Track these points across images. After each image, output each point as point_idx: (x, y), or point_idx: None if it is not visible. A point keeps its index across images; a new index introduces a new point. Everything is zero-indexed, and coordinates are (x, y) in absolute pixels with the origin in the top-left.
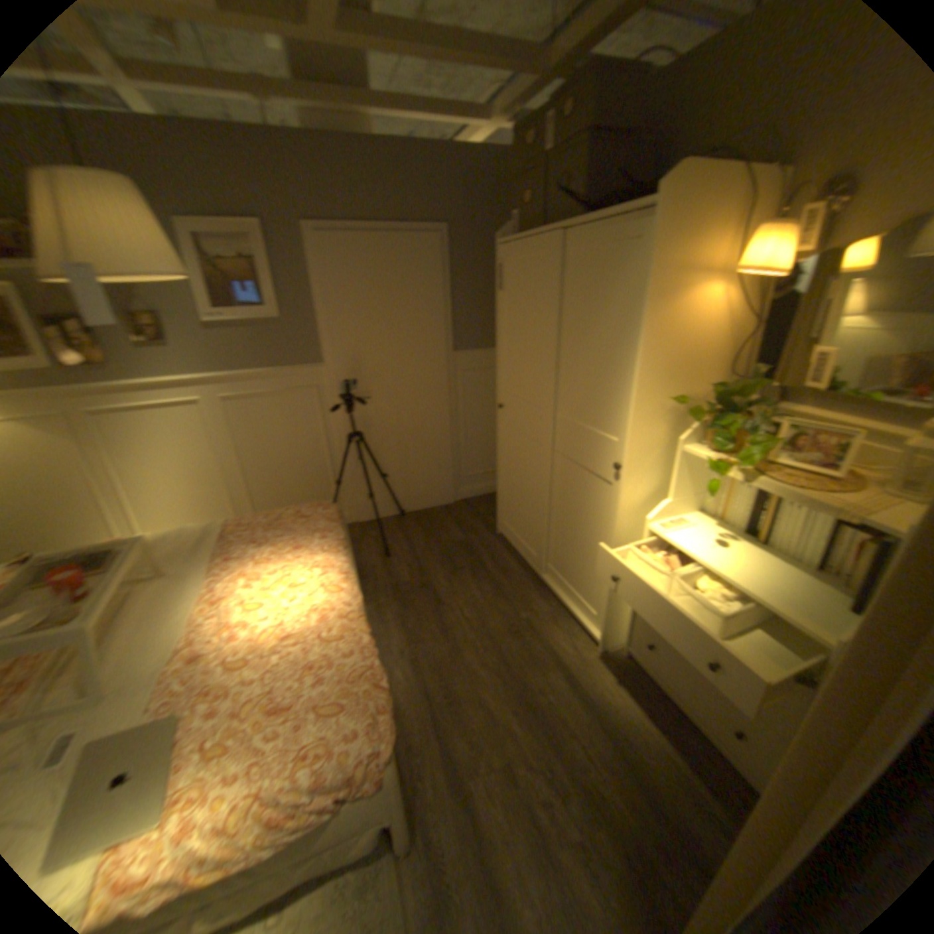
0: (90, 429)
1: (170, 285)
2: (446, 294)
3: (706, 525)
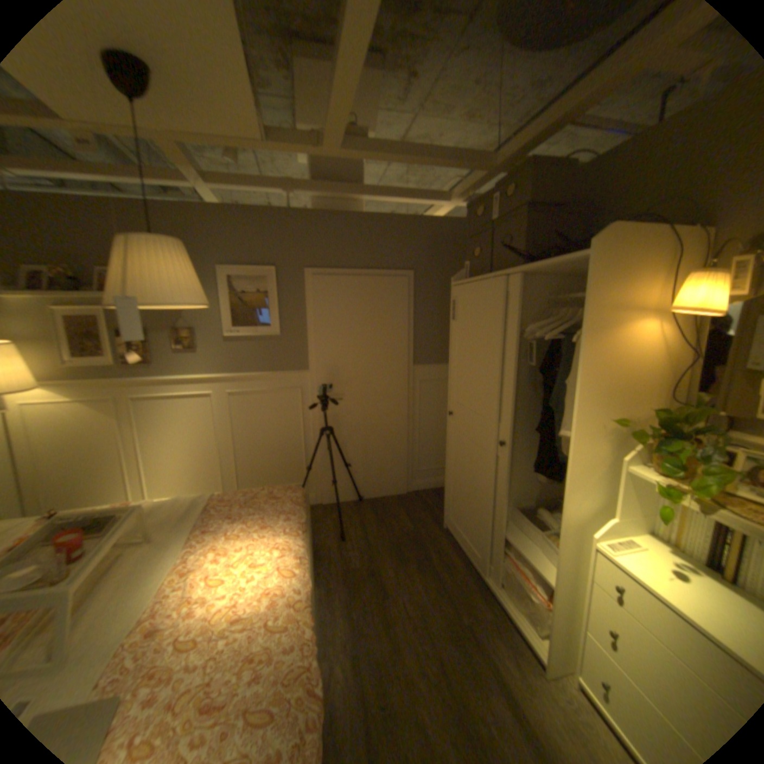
0: (131, 410)
1: (207, 310)
2: (411, 321)
3: (660, 552)
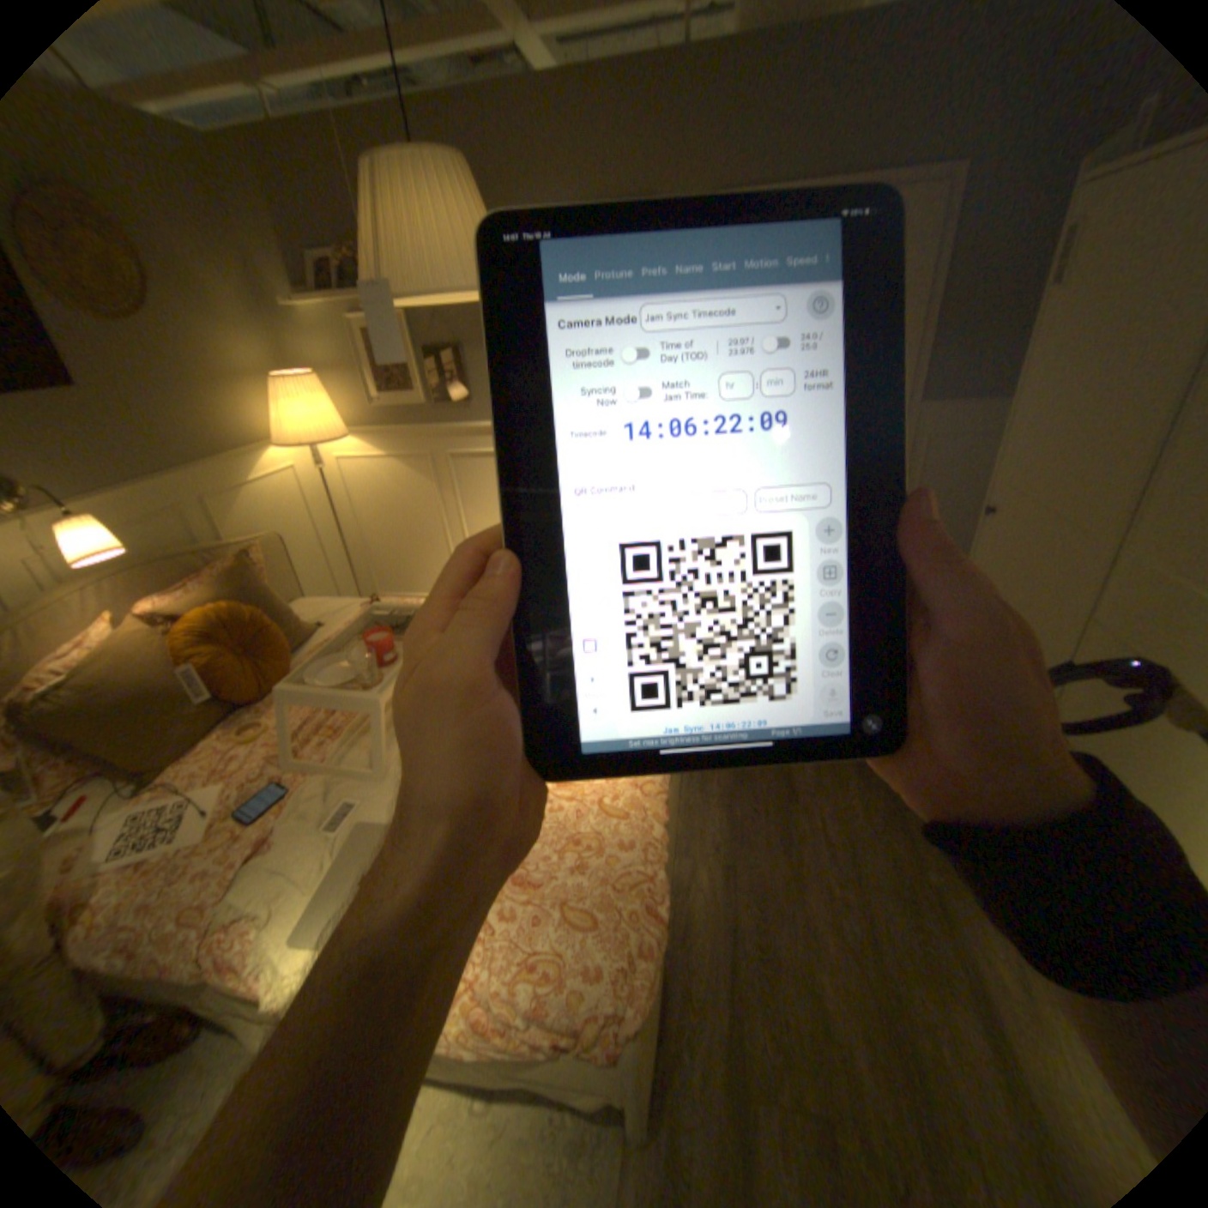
0: (454, 474)
1: None
2: (937, 296)
3: None
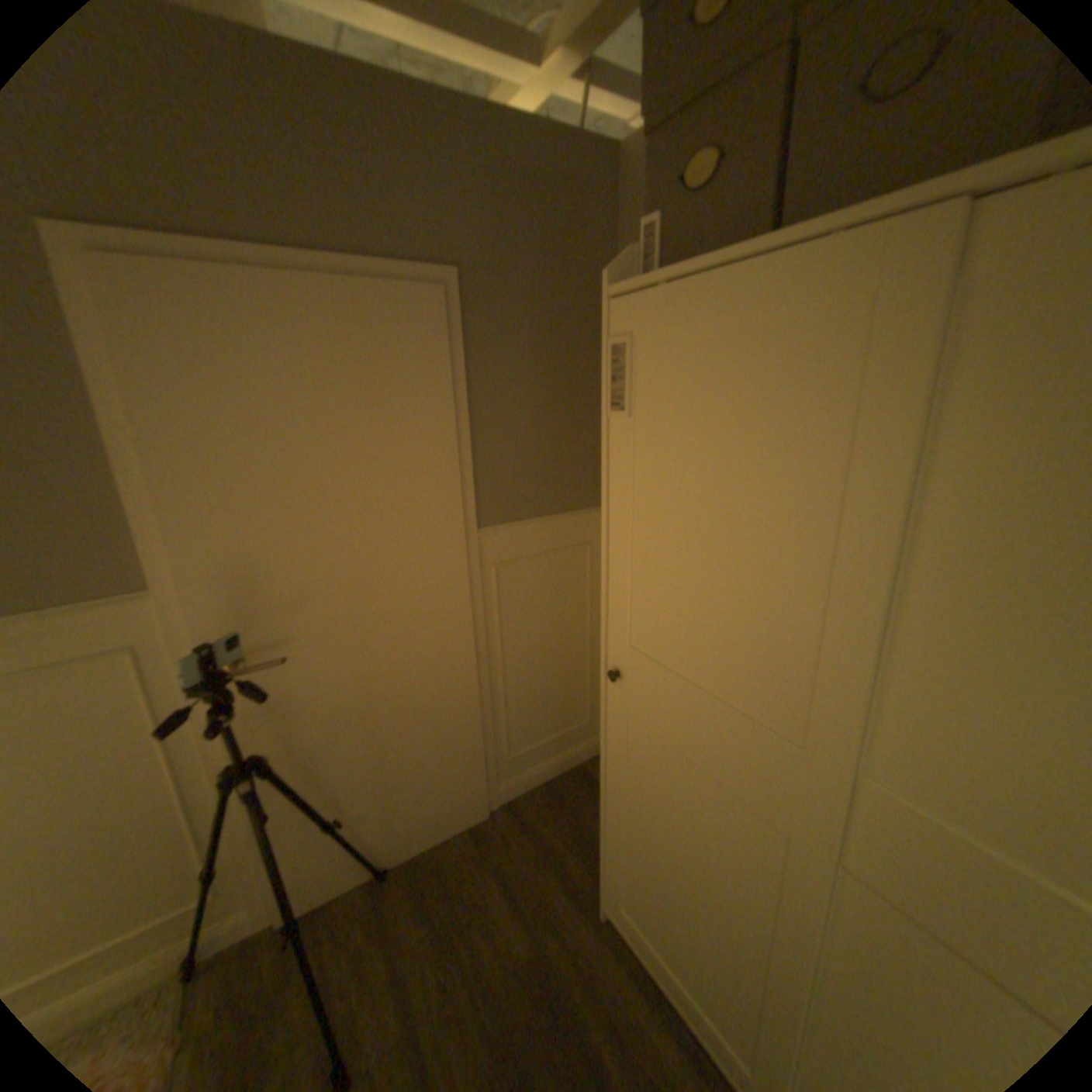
0: None
1: None
2: (462, 412)
3: None
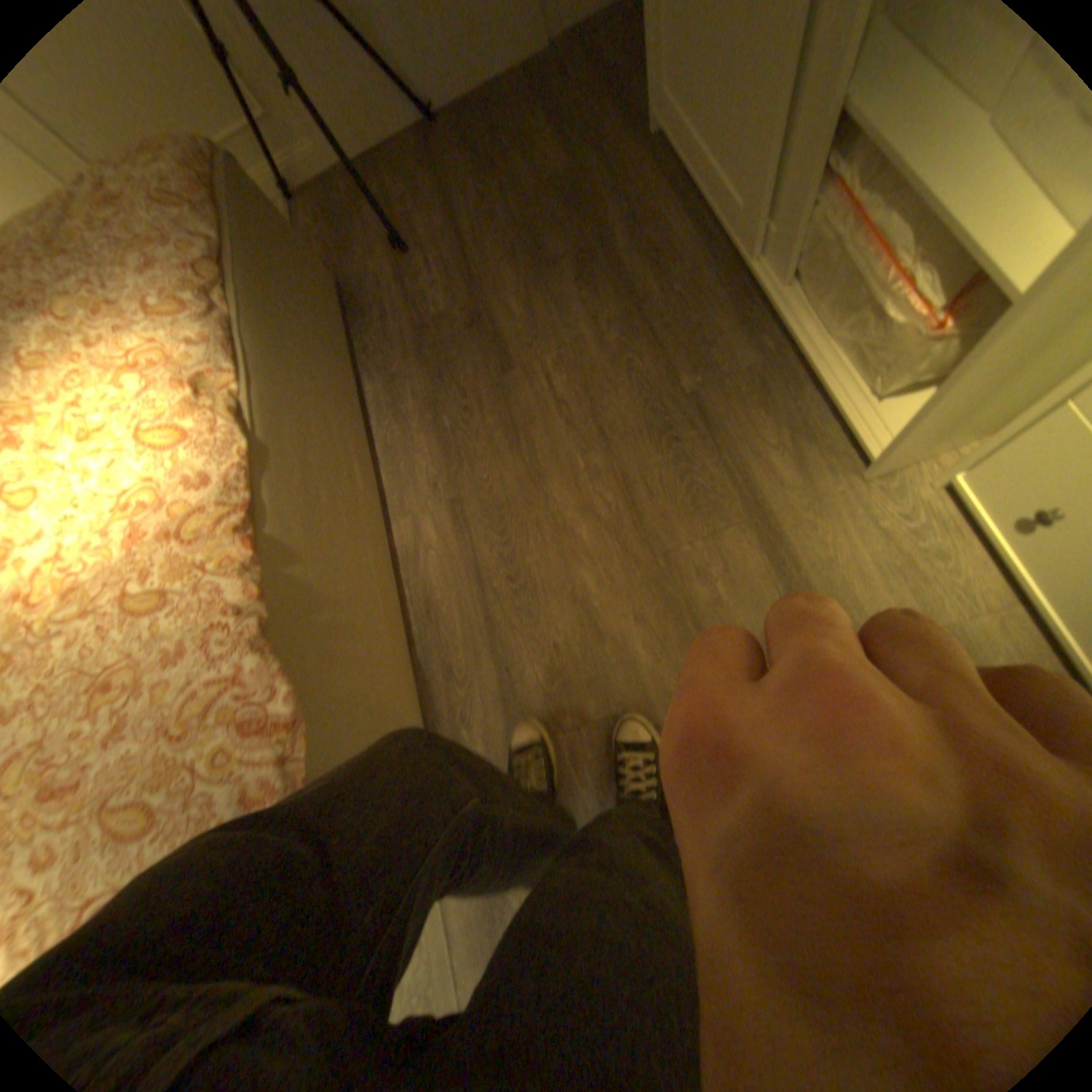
0: None
1: None
2: None
3: None
